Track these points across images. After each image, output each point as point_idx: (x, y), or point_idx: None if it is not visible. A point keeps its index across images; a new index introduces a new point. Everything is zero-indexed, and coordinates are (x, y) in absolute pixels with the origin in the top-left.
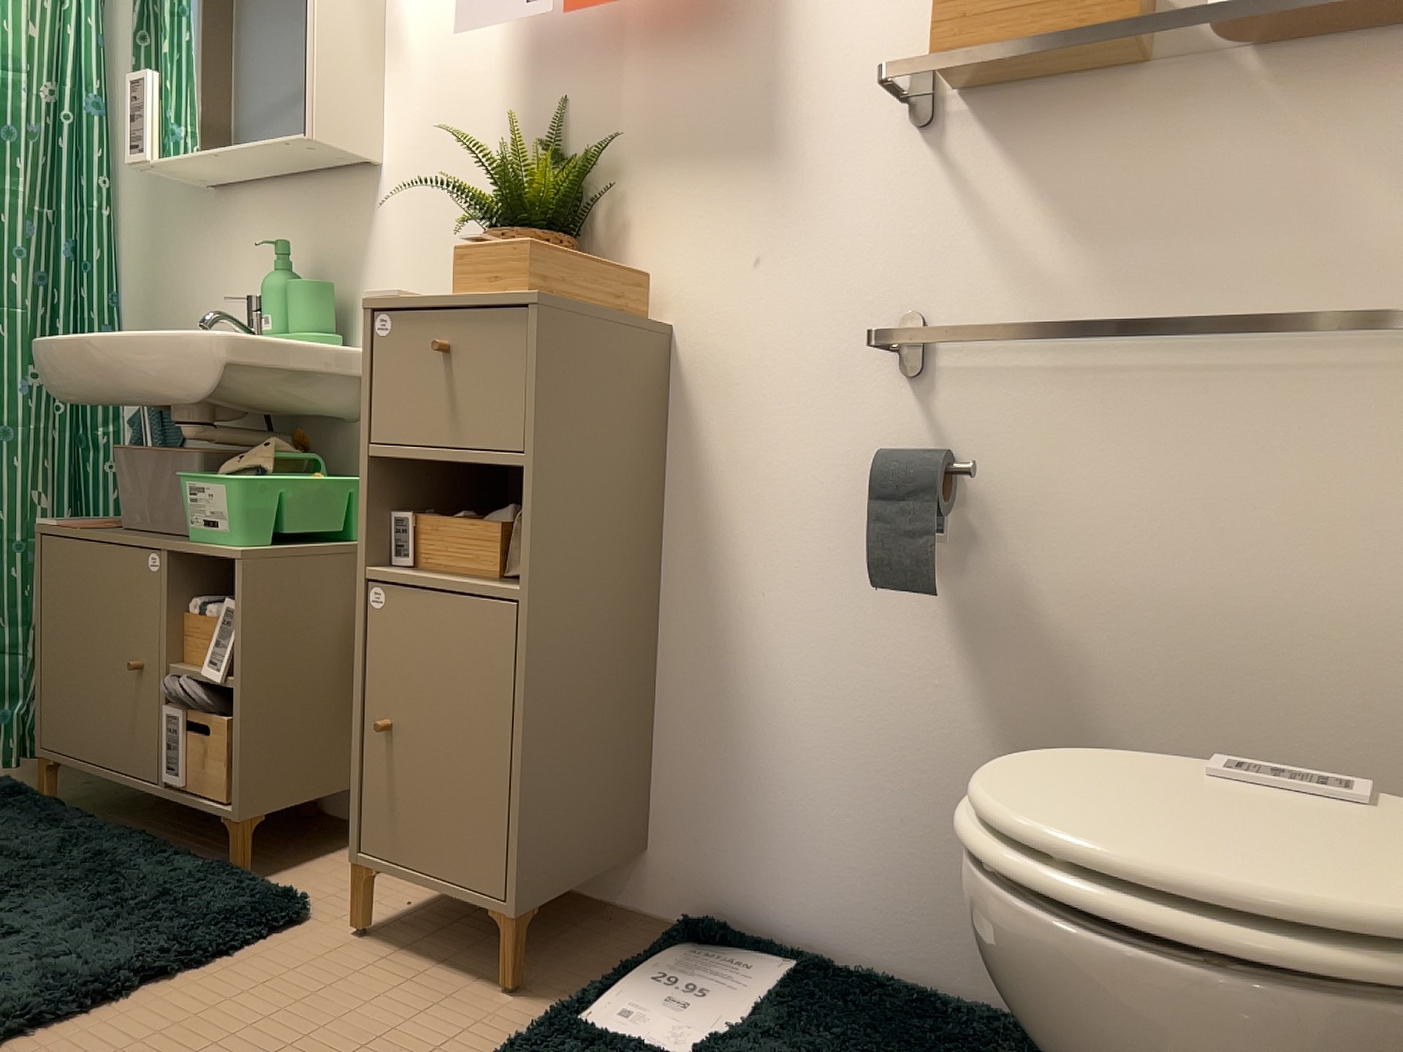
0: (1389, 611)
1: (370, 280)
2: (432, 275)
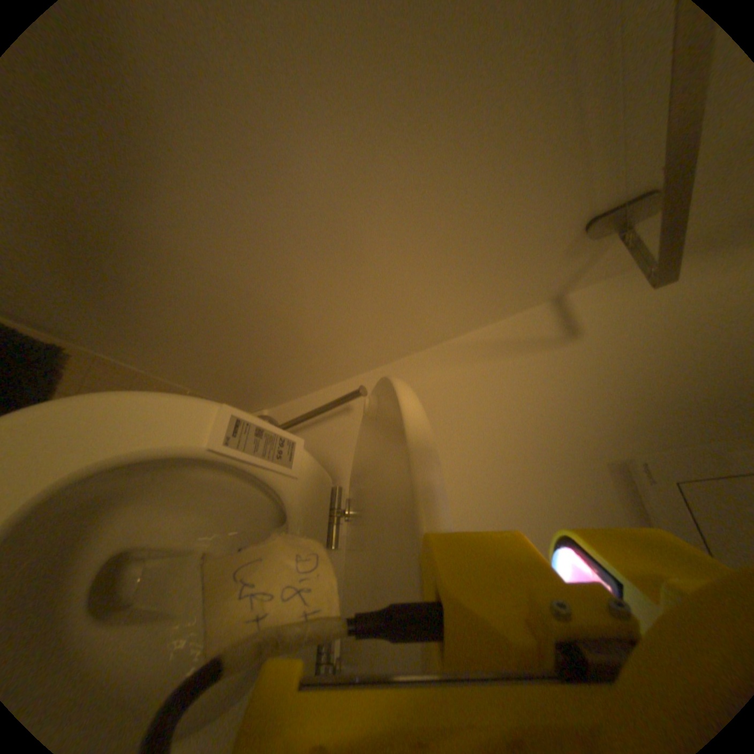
0: (401, 297)
1: None
2: None
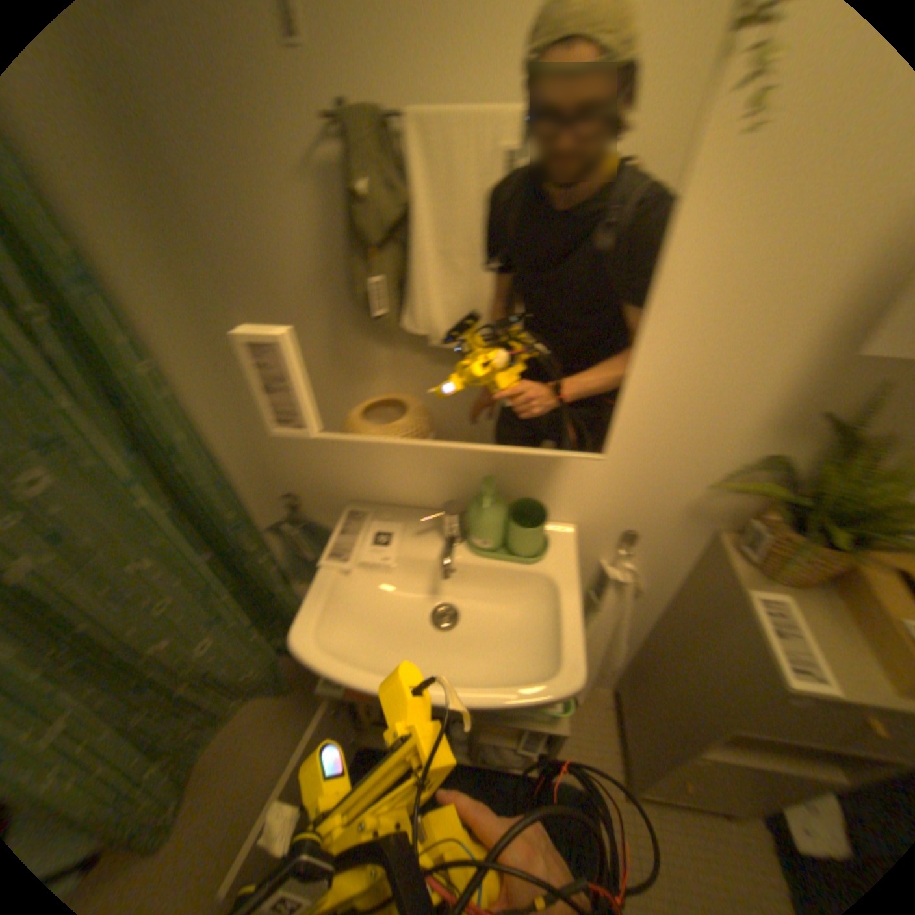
0: None
1: (552, 477)
2: (634, 485)
